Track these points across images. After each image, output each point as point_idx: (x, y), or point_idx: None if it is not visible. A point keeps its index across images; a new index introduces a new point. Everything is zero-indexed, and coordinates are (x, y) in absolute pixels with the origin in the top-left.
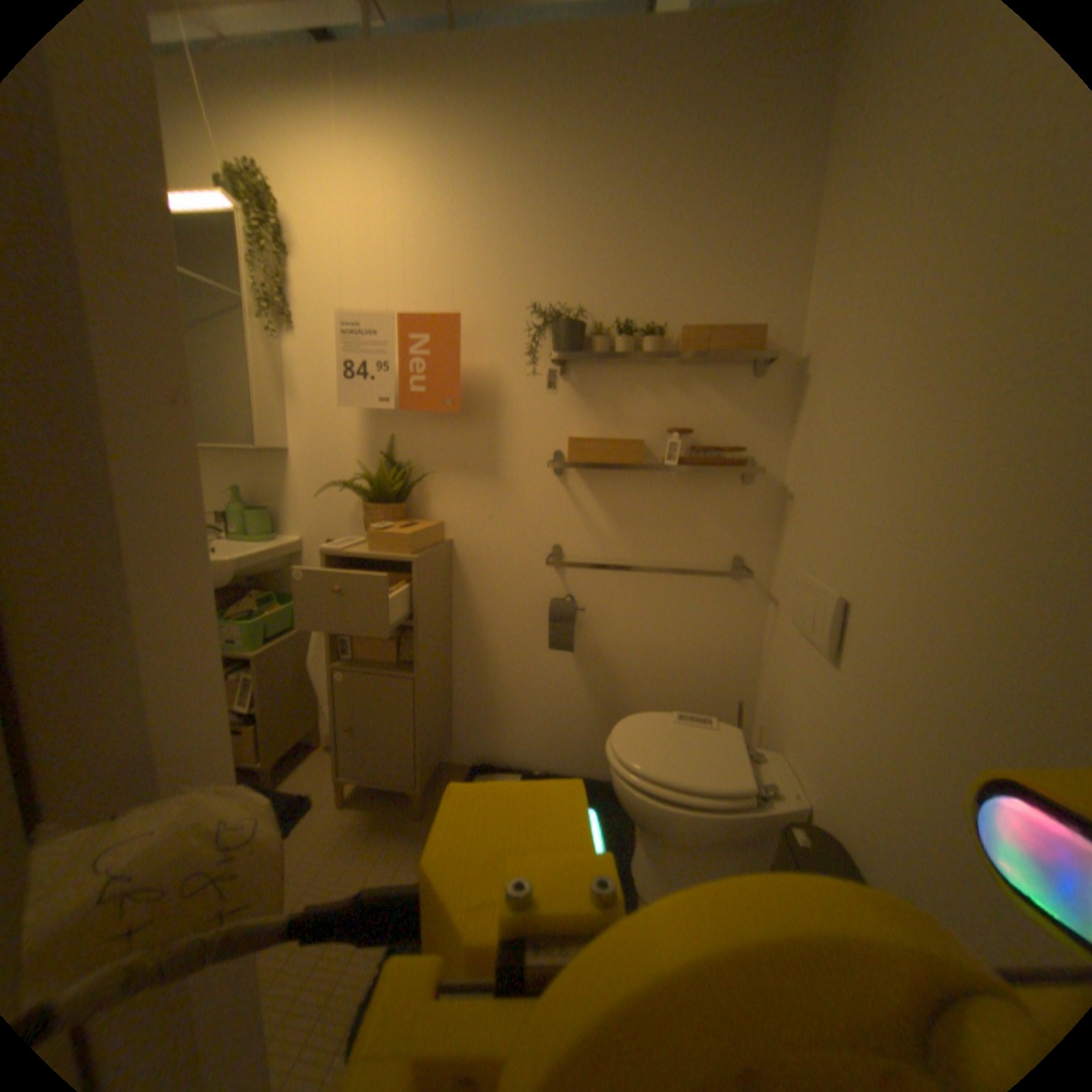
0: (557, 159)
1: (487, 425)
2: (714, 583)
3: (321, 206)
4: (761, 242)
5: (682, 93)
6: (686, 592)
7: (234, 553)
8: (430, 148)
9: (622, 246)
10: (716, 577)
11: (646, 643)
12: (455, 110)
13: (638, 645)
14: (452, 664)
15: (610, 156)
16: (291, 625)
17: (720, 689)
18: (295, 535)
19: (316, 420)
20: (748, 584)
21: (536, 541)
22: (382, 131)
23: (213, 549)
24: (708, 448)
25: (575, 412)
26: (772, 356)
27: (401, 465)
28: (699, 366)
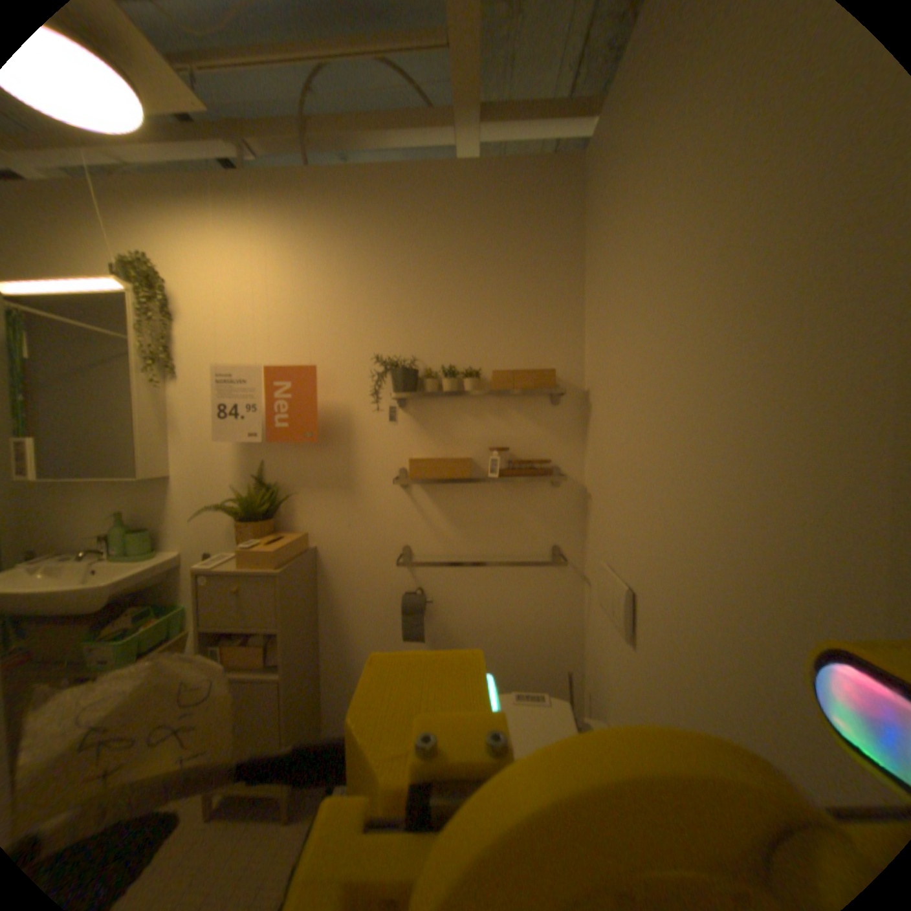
0: (389, 251)
1: (343, 449)
2: (538, 569)
3: (201, 284)
4: (545, 308)
5: (477, 209)
6: (516, 578)
7: (113, 573)
8: (290, 243)
9: (442, 312)
10: (538, 565)
11: (487, 625)
12: (309, 217)
13: (481, 627)
14: (318, 658)
15: (428, 249)
16: (167, 636)
17: (552, 661)
18: (174, 550)
19: (194, 451)
20: (565, 568)
21: (388, 543)
22: (251, 231)
23: (94, 571)
24: (520, 462)
25: (415, 436)
26: (562, 390)
27: (269, 485)
28: (508, 398)
